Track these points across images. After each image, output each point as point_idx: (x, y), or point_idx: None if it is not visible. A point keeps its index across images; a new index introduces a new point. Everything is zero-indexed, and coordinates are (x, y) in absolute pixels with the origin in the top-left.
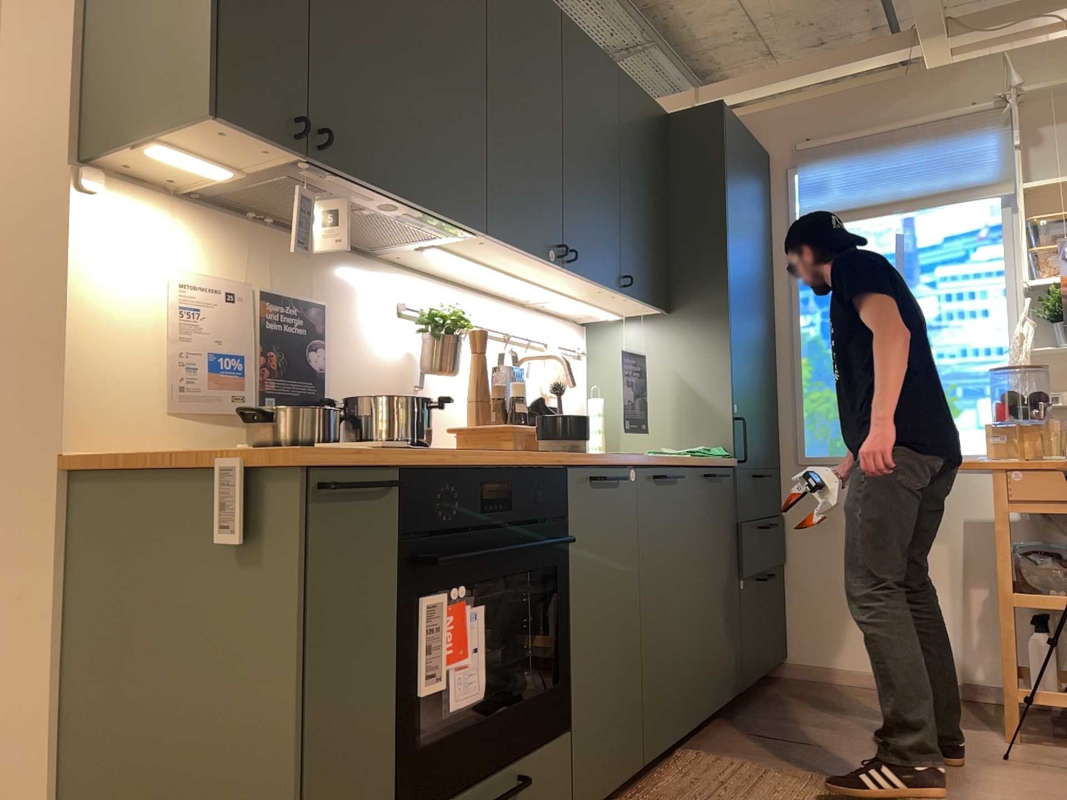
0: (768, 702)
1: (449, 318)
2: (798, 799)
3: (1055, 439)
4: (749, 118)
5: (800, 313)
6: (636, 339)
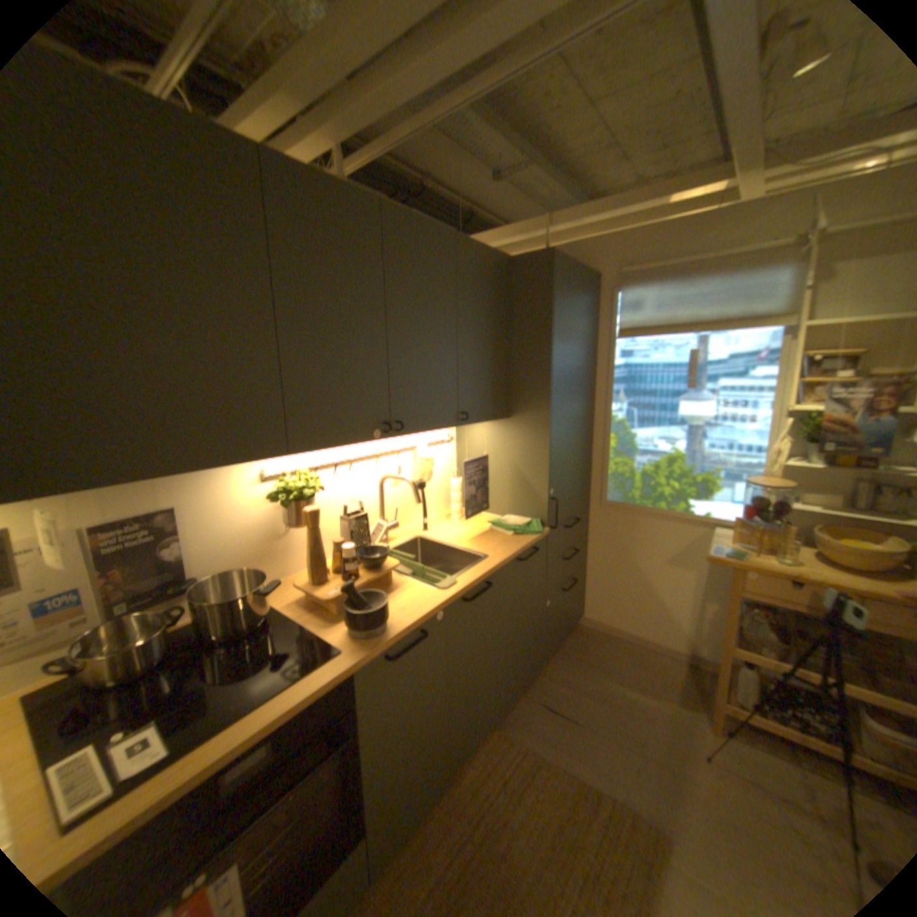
0: (563, 659)
1: (293, 494)
2: (550, 816)
3: (792, 546)
4: (589, 241)
5: (612, 401)
6: (486, 433)
